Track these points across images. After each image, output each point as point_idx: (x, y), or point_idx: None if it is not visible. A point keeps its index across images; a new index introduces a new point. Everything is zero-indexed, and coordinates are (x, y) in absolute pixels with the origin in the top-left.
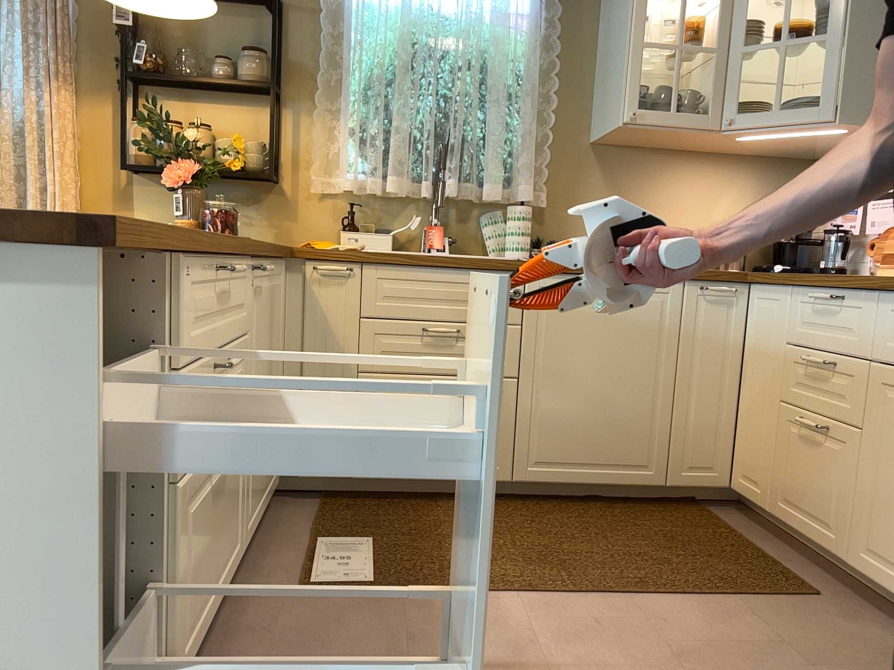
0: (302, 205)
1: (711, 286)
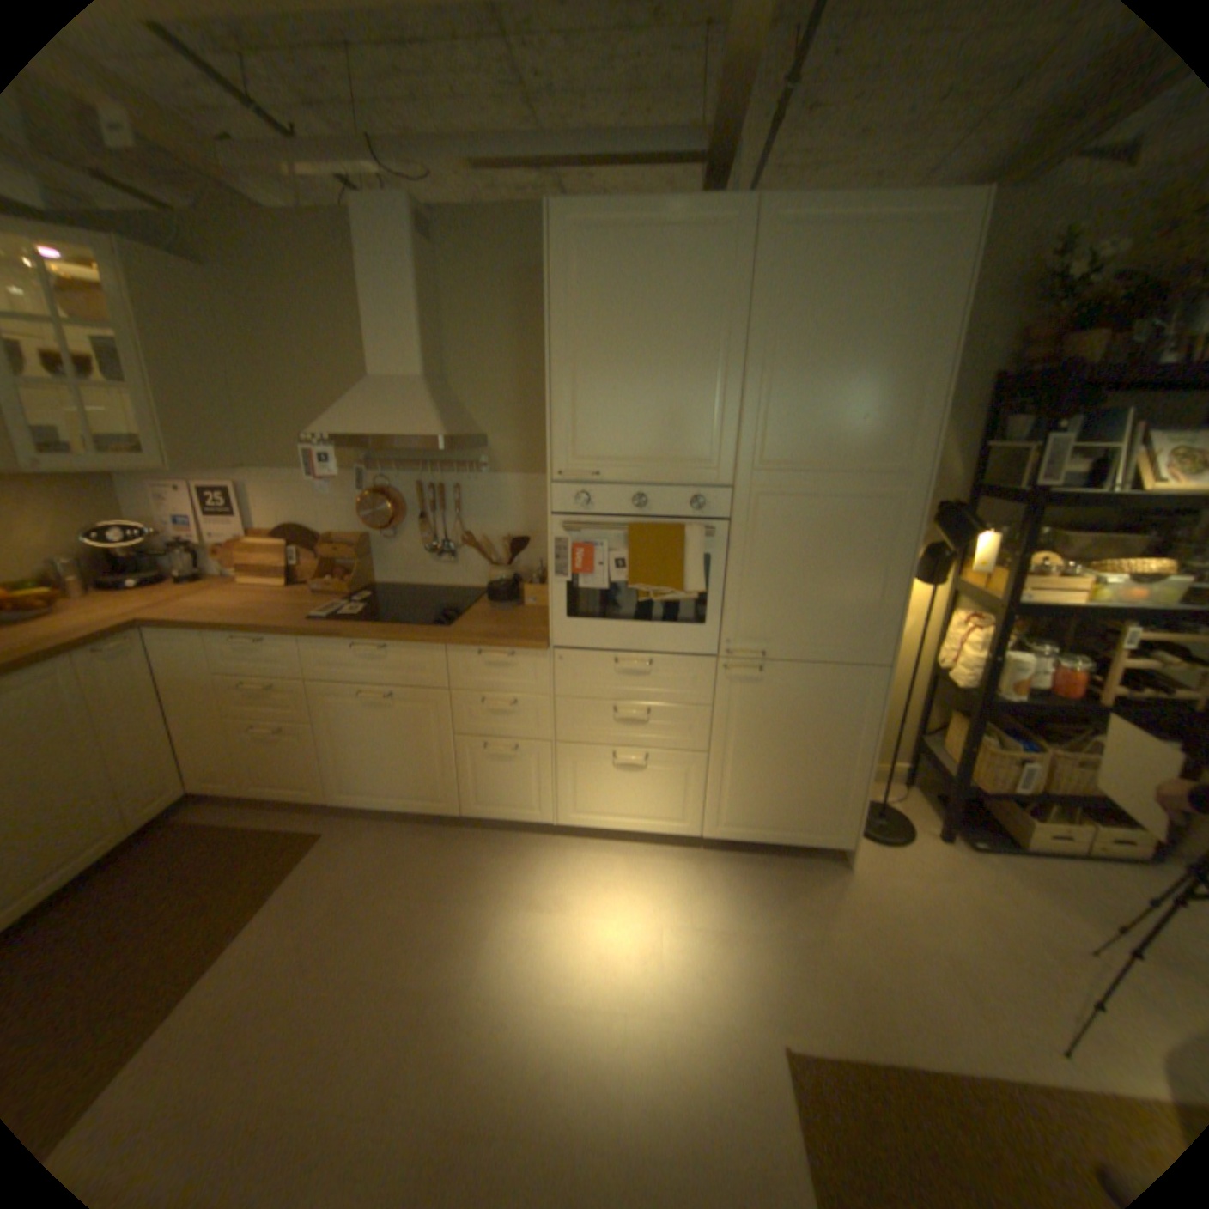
0: None
1: (101, 648)
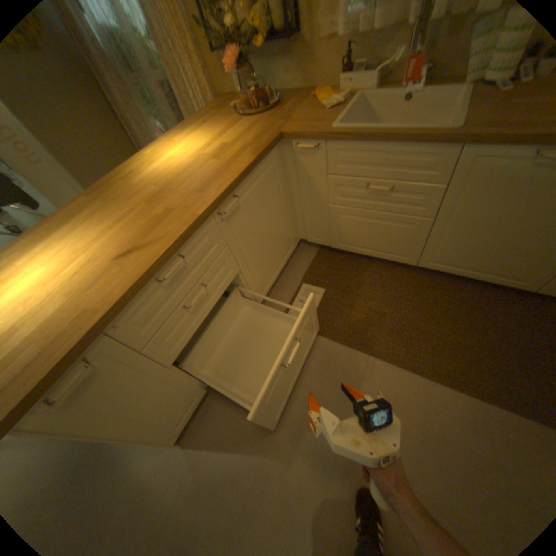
0: (315, 49)
1: None
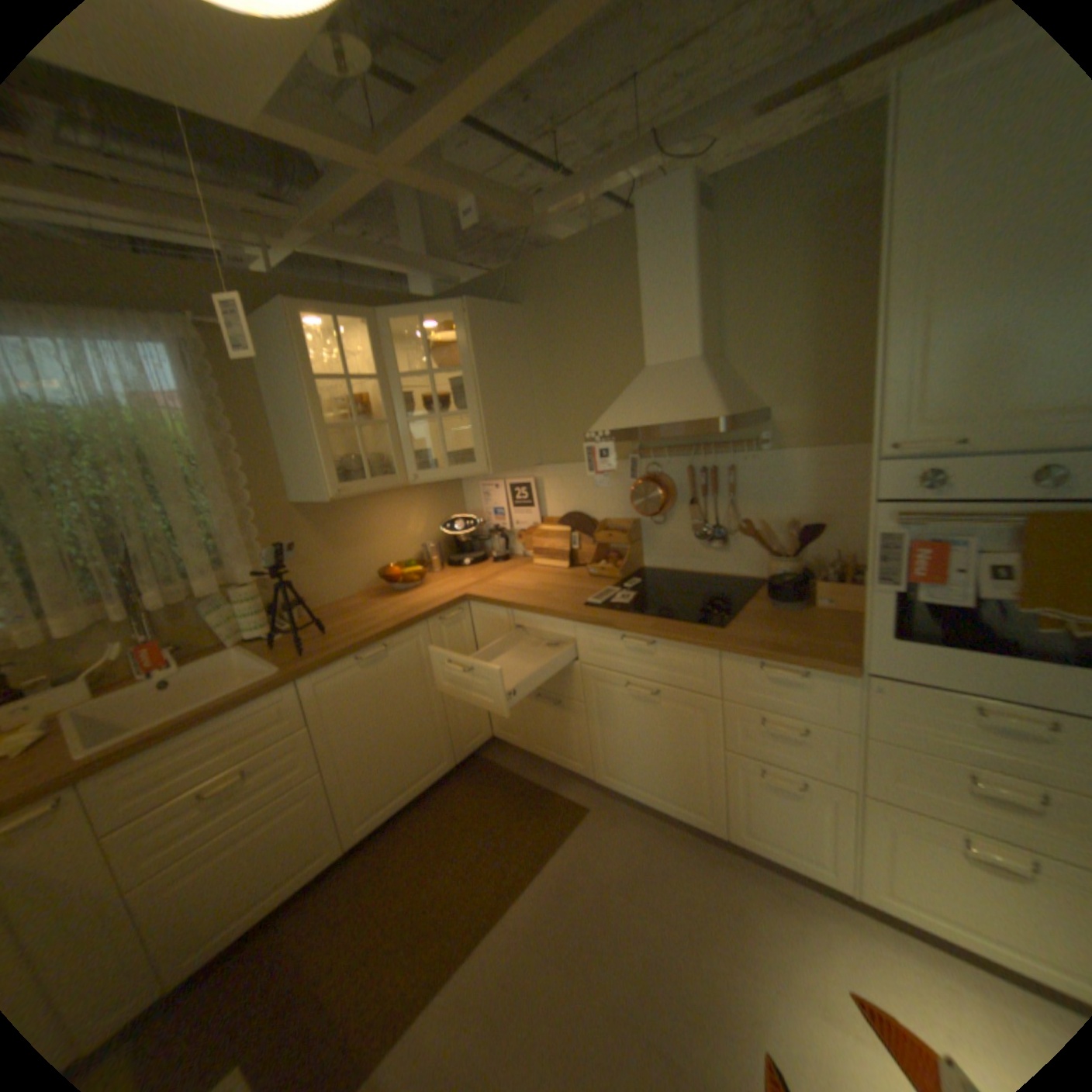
0: None
1: (443, 615)
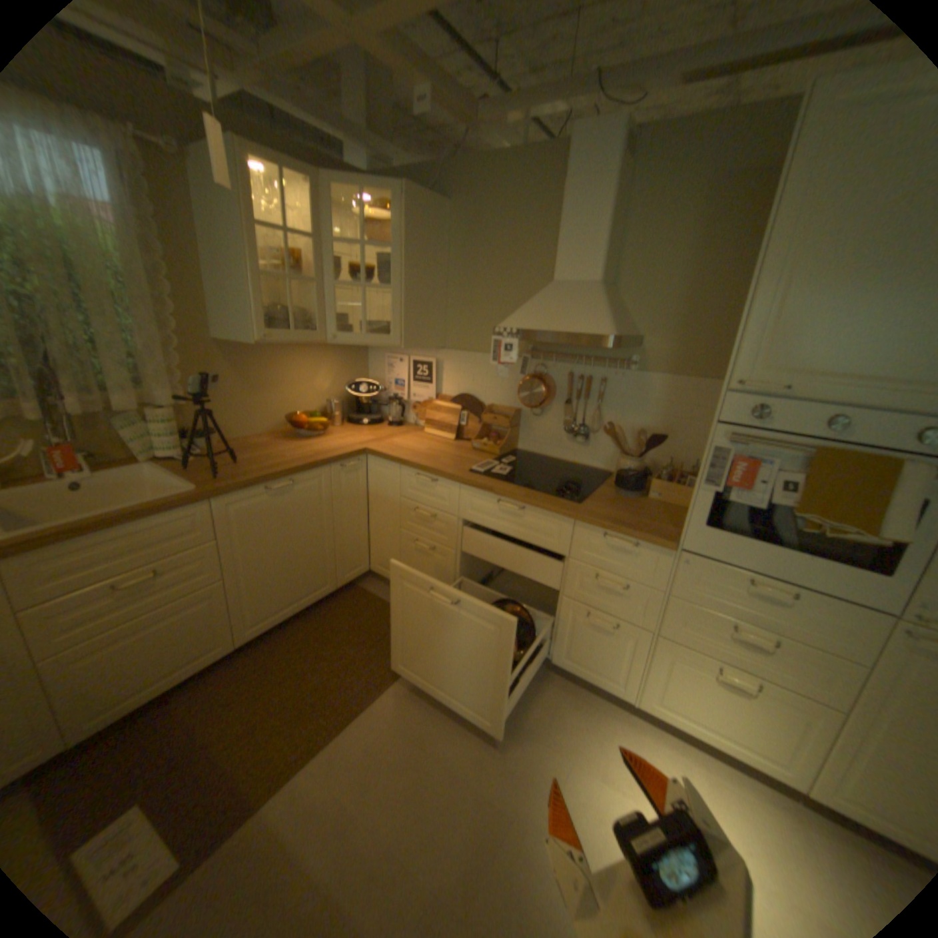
0: None
1: (345, 464)
